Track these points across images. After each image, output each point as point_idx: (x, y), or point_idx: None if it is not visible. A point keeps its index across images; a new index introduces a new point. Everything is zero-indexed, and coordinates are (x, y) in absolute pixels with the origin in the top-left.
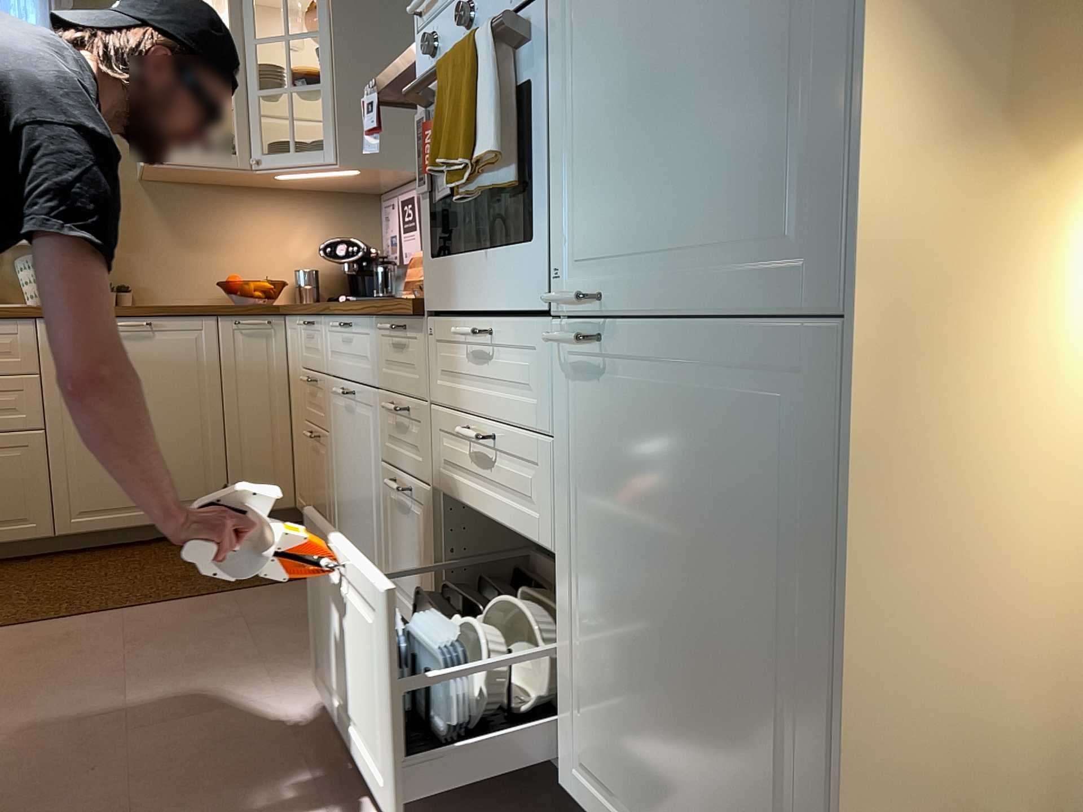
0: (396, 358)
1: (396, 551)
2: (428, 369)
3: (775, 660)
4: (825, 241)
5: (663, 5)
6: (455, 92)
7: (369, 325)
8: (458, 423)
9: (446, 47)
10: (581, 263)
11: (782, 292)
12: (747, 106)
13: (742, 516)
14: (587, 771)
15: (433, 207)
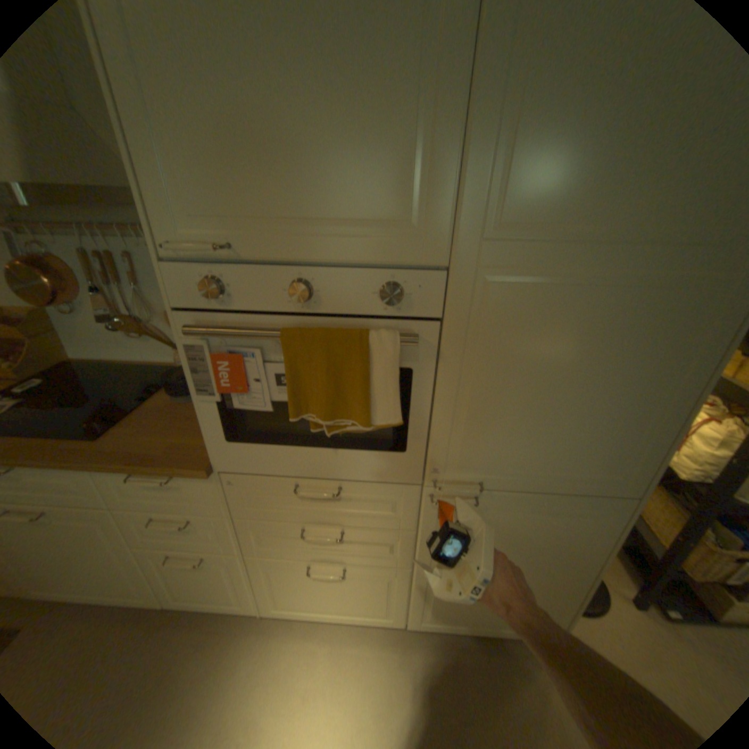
0: (152, 495)
1: (174, 587)
2: (221, 502)
3: (561, 577)
4: (631, 477)
5: (562, 372)
6: (325, 370)
7: (69, 471)
8: (279, 527)
9: (235, 295)
10: (453, 467)
11: (604, 490)
12: (608, 430)
13: (557, 547)
14: (426, 622)
15: (218, 409)
